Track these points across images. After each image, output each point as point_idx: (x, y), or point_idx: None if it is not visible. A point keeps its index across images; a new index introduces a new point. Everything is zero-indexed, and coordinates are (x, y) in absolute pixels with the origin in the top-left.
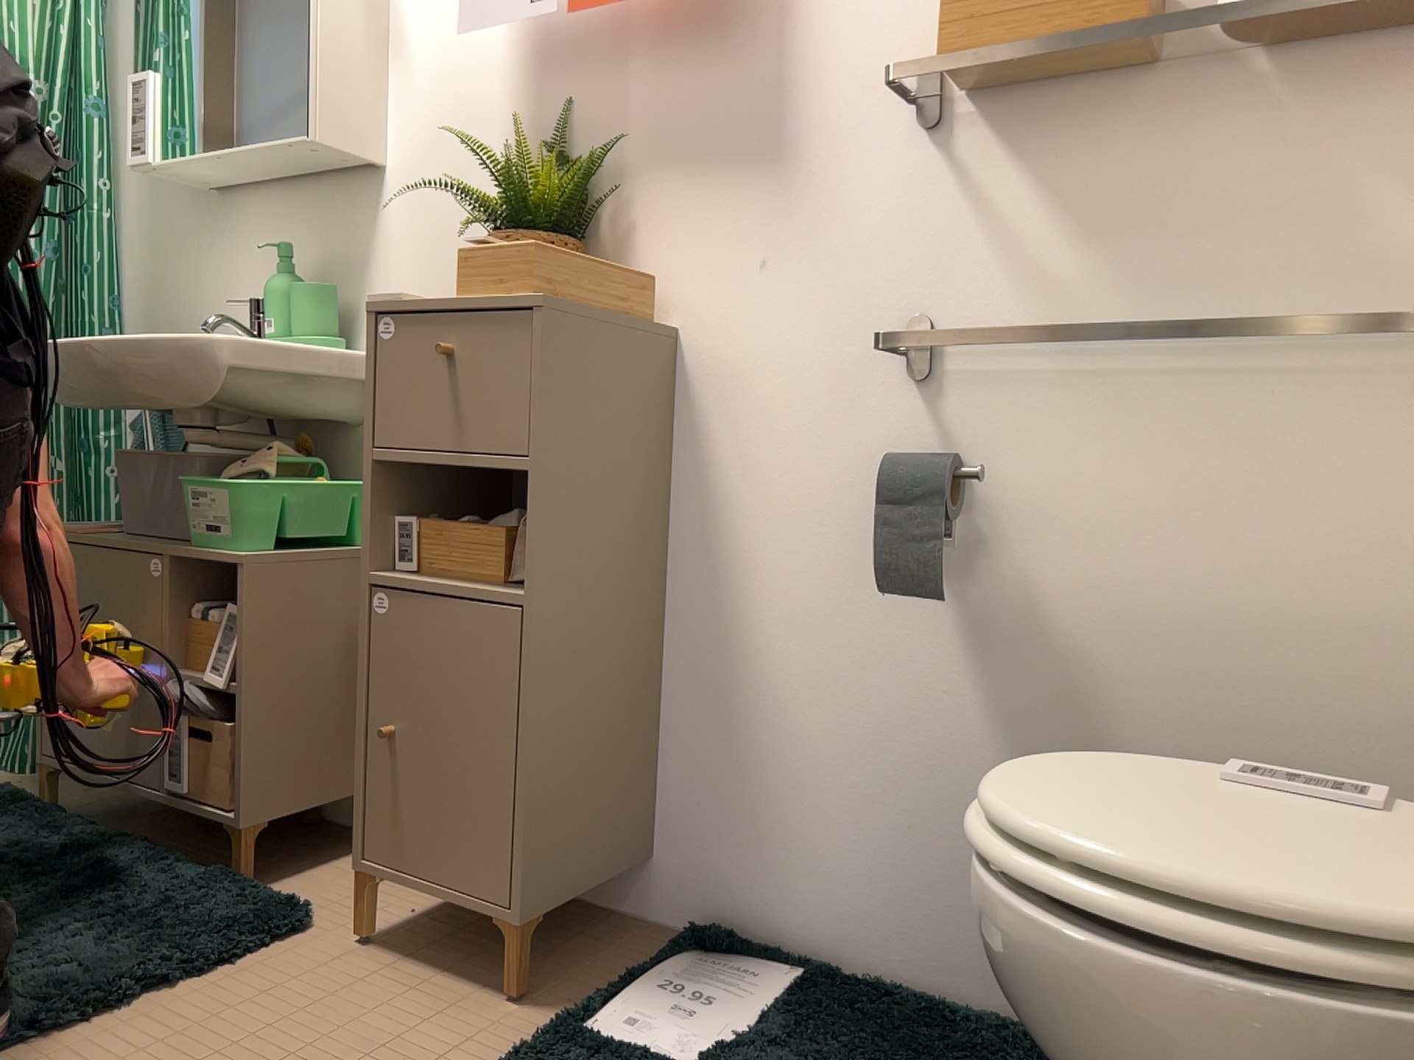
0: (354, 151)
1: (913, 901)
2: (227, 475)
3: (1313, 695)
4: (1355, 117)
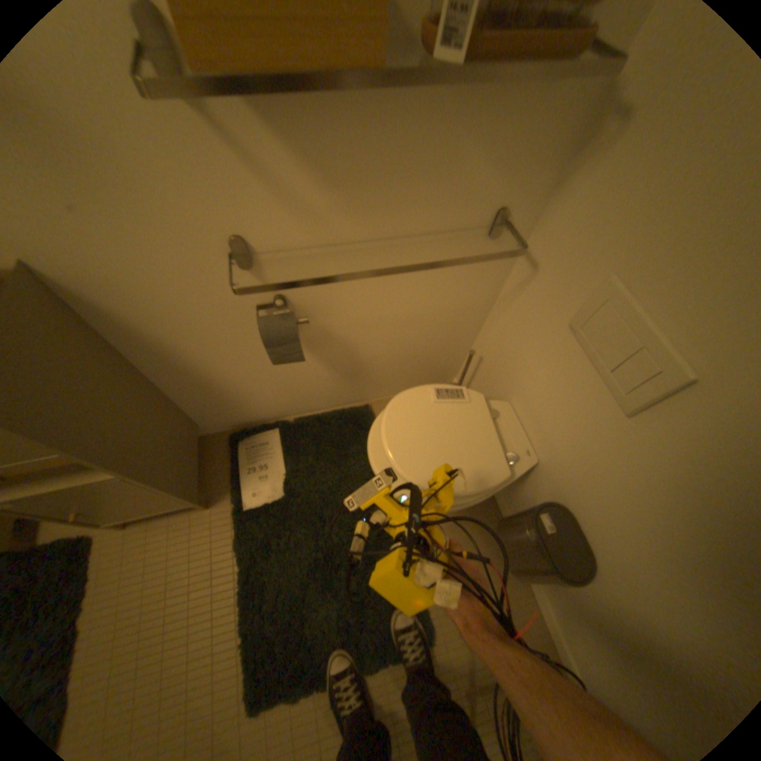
0: None
1: (304, 401)
2: None
3: (421, 330)
4: (484, 105)
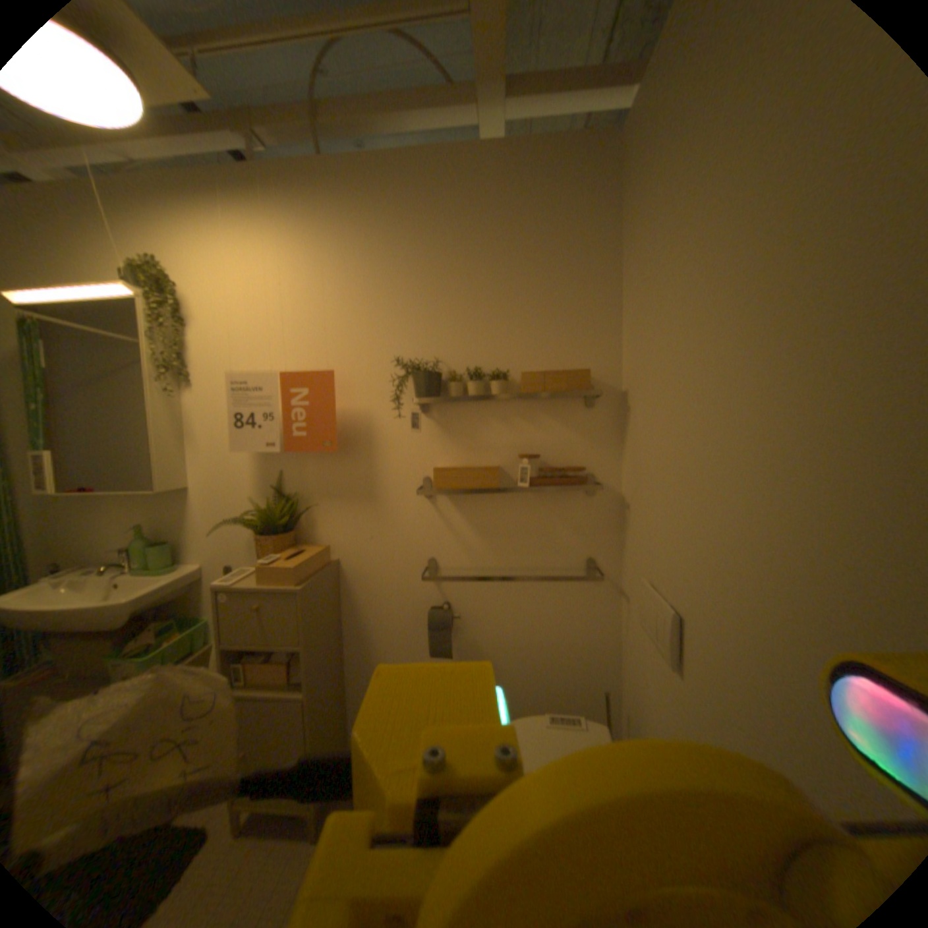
0: (171, 486)
1: None
2: (124, 651)
3: (560, 667)
4: (558, 505)
